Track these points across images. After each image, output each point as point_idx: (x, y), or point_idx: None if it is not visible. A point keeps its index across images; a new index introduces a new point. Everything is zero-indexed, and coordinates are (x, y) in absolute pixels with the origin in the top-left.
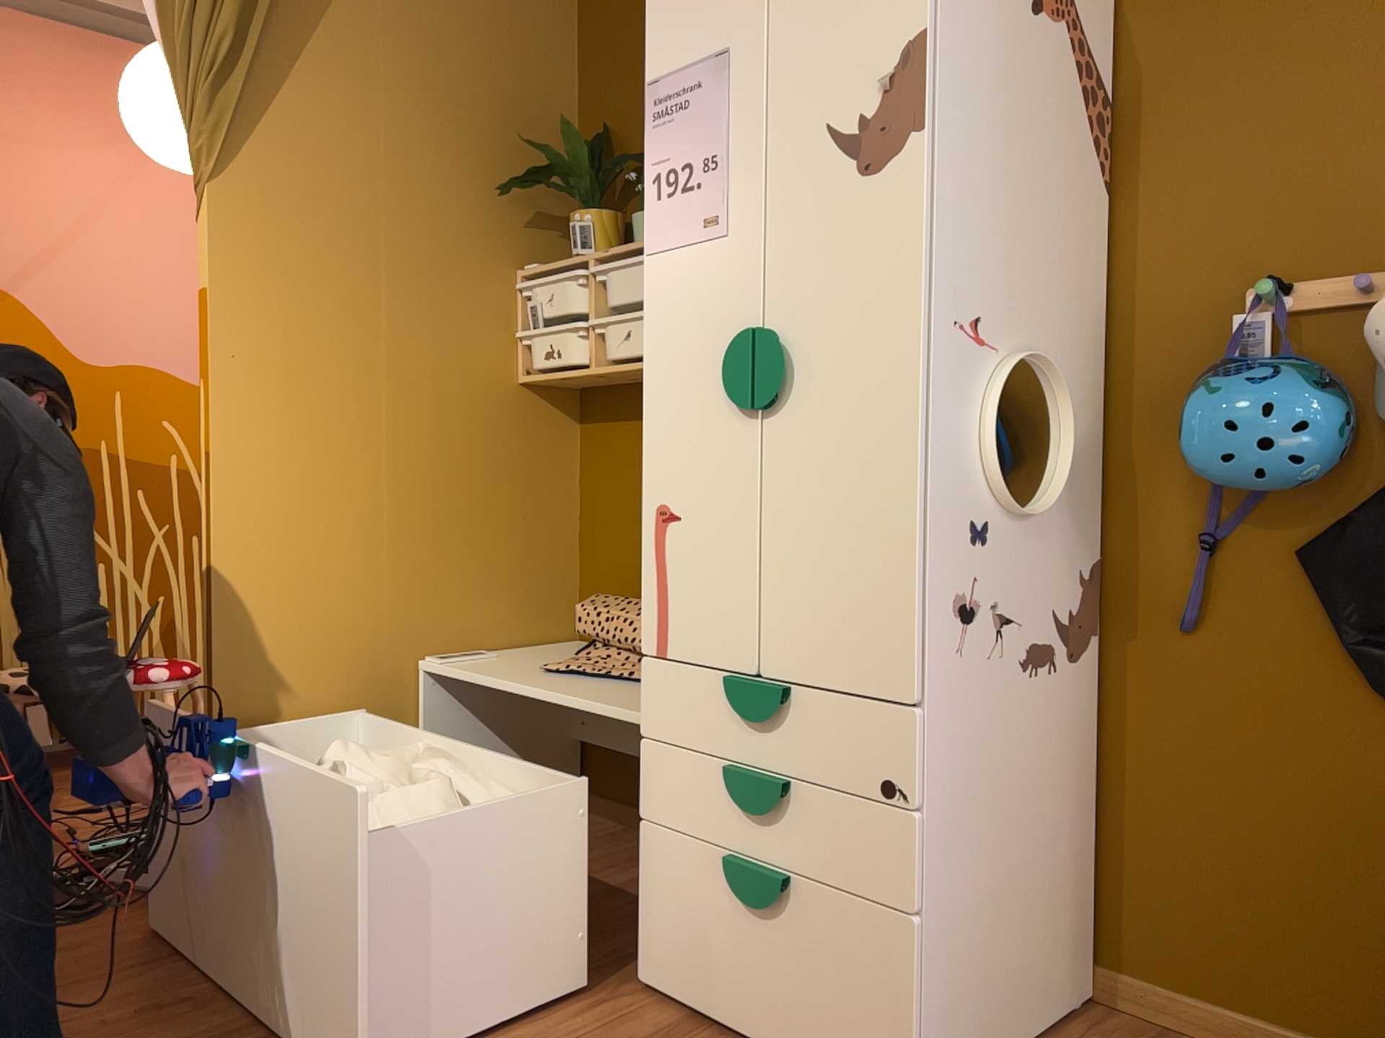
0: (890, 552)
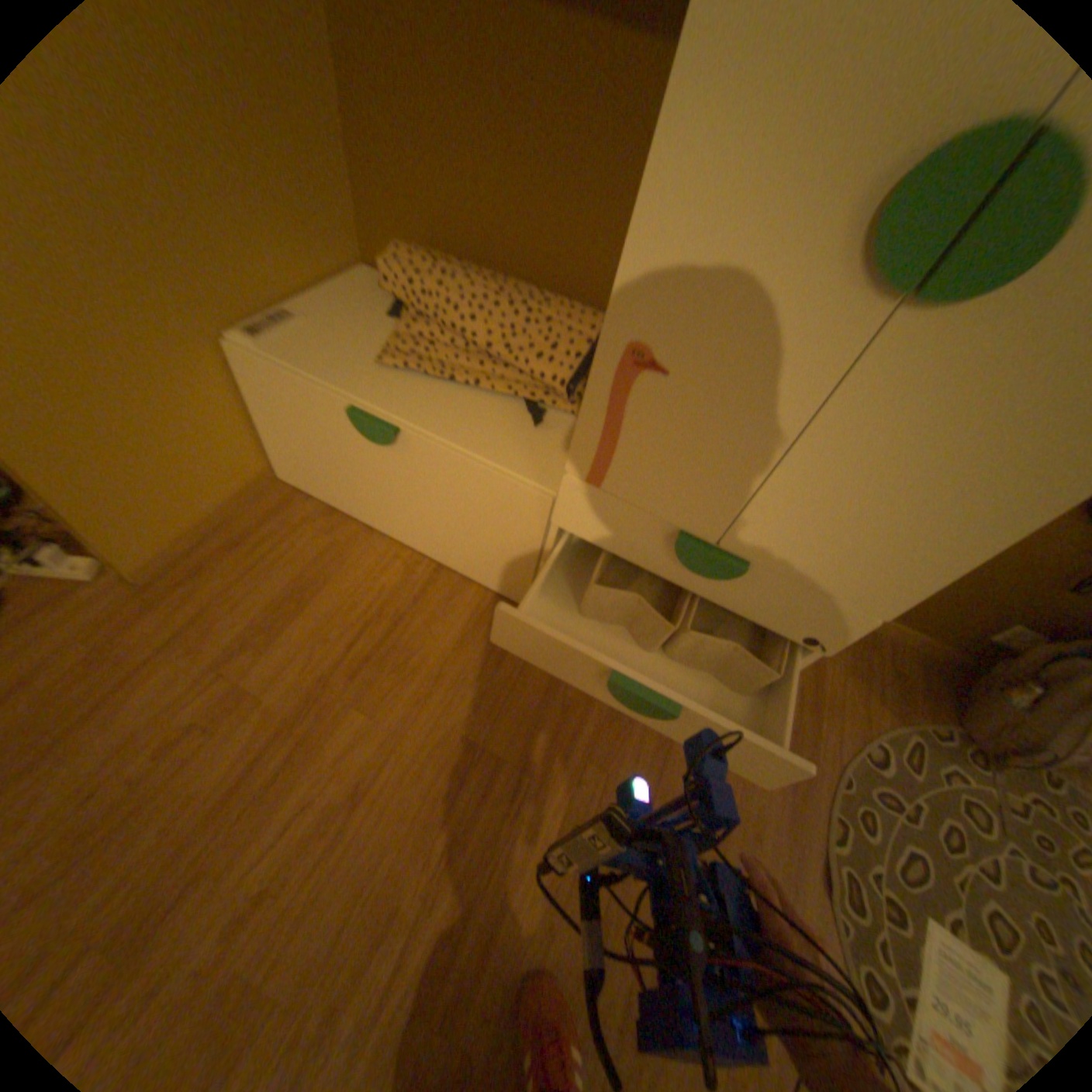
0: (968, 527)
